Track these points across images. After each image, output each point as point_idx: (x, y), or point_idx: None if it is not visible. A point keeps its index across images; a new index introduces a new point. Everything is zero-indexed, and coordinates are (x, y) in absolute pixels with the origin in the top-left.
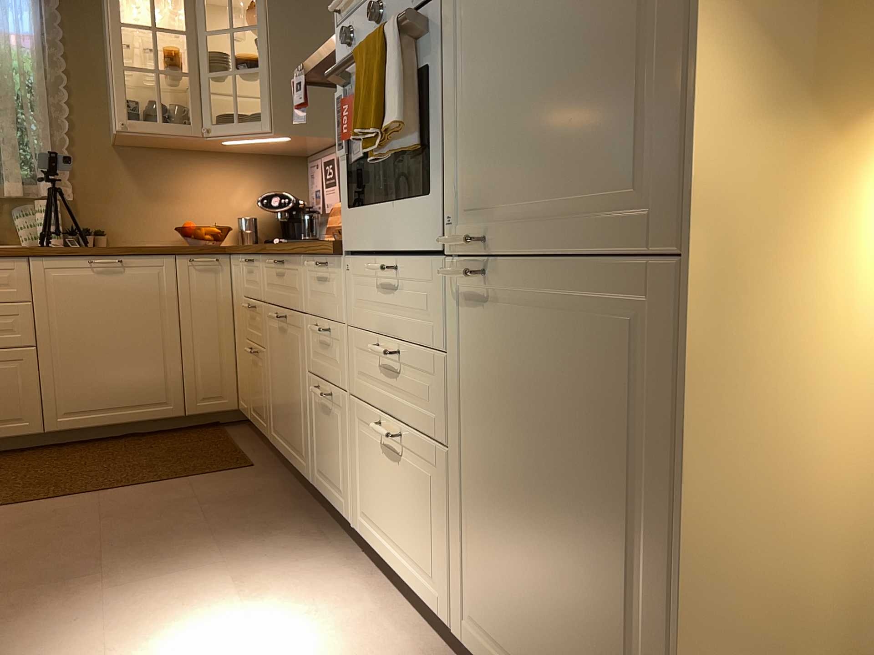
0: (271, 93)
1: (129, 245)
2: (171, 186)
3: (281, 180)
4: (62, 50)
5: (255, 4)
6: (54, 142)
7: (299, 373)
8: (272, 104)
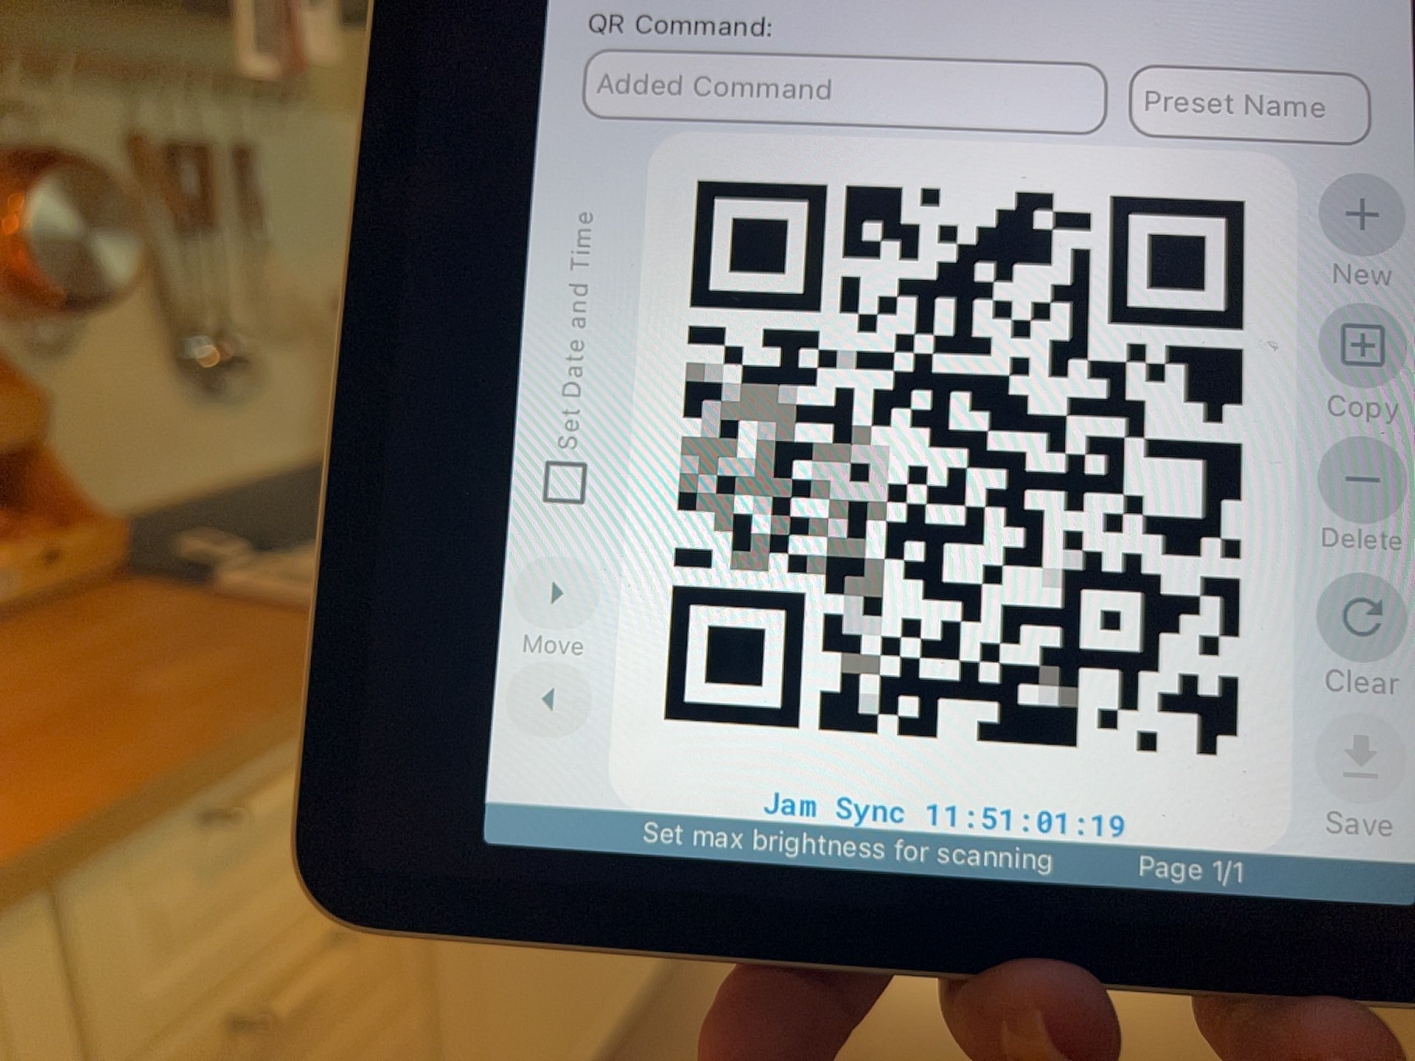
0: None
1: None
2: None
3: None
4: None
5: None
6: None
7: None
8: None
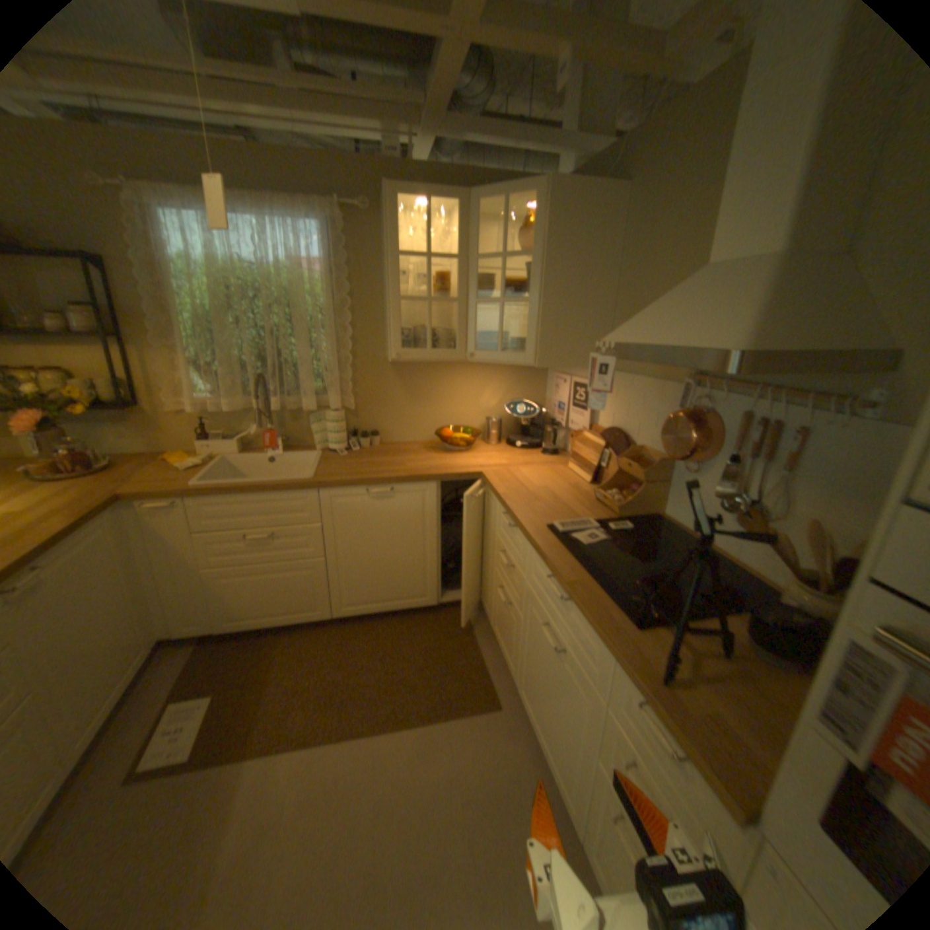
0: (539, 326)
1: (397, 441)
2: (432, 389)
3: (525, 381)
4: (347, 273)
5: (527, 218)
6: (339, 357)
7: (579, 731)
8: (539, 337)
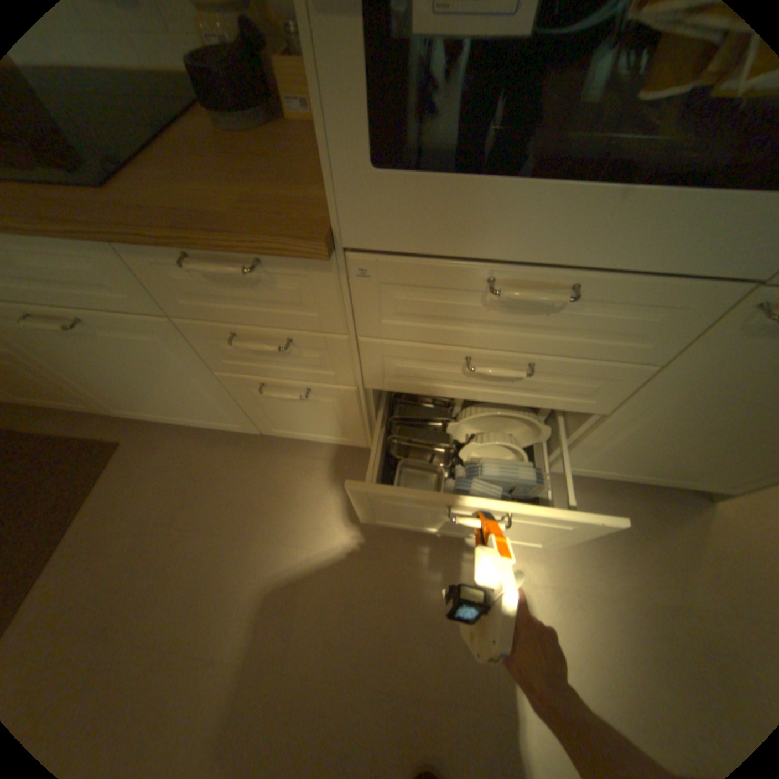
0: None
1: None
2: None
3: None
4: None
5: None
6: None
7: (179, 372)
8: None
